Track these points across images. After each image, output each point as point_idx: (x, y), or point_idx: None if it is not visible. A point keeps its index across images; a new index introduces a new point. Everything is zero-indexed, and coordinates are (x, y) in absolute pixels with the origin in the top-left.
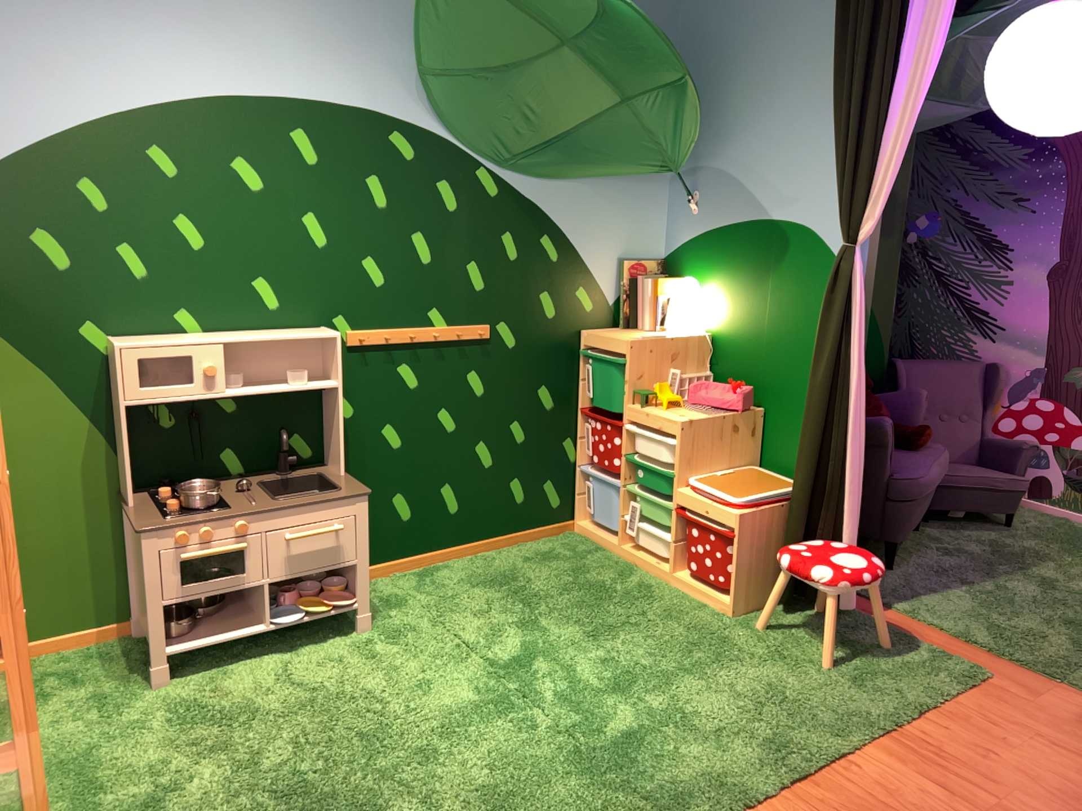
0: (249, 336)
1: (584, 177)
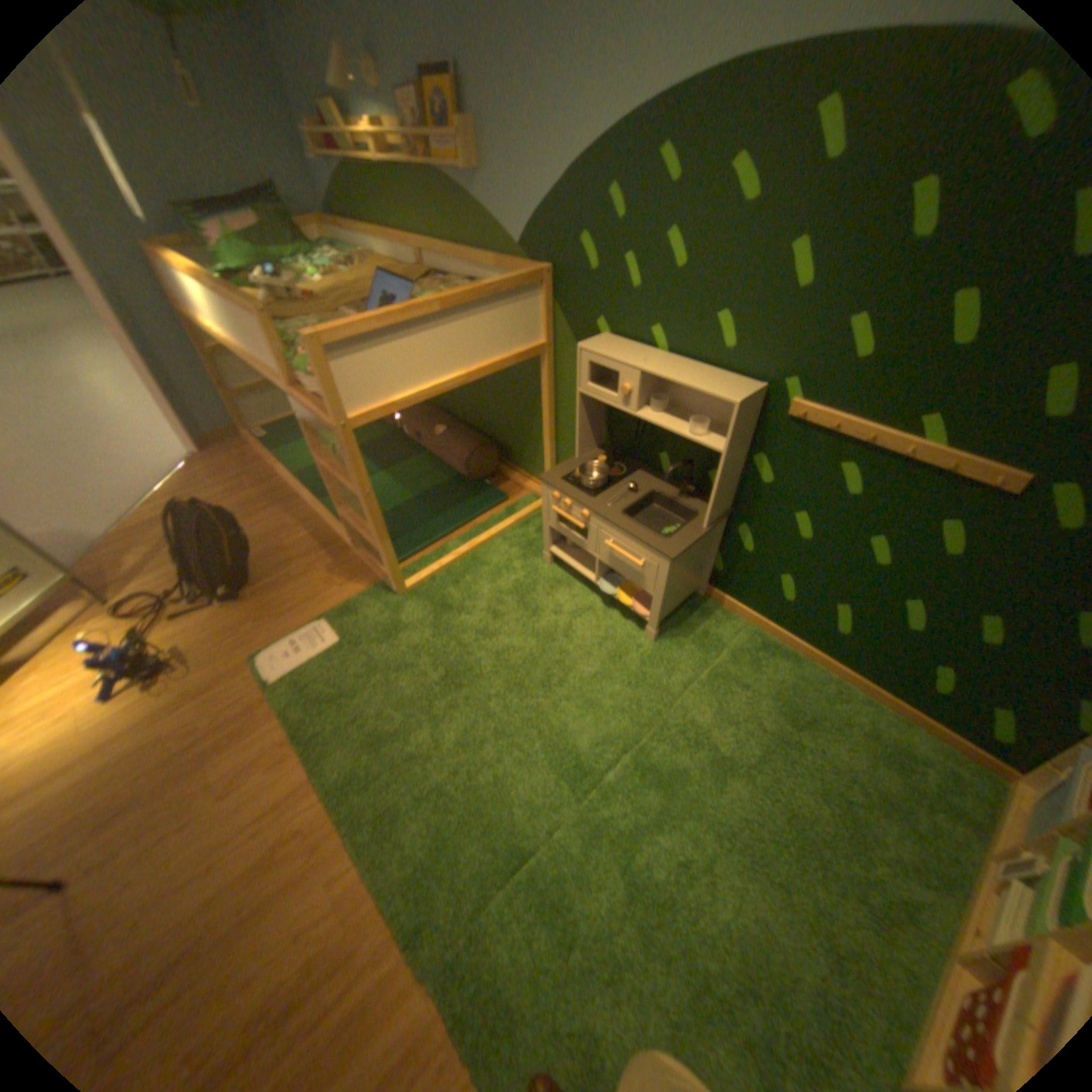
0: (670, 372)
1: None
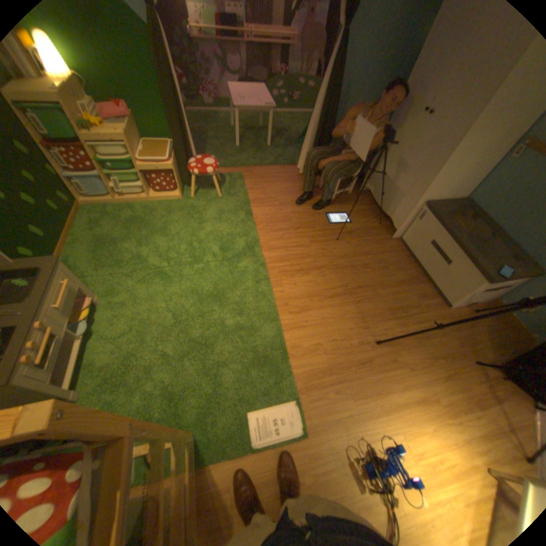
0: None
1: None
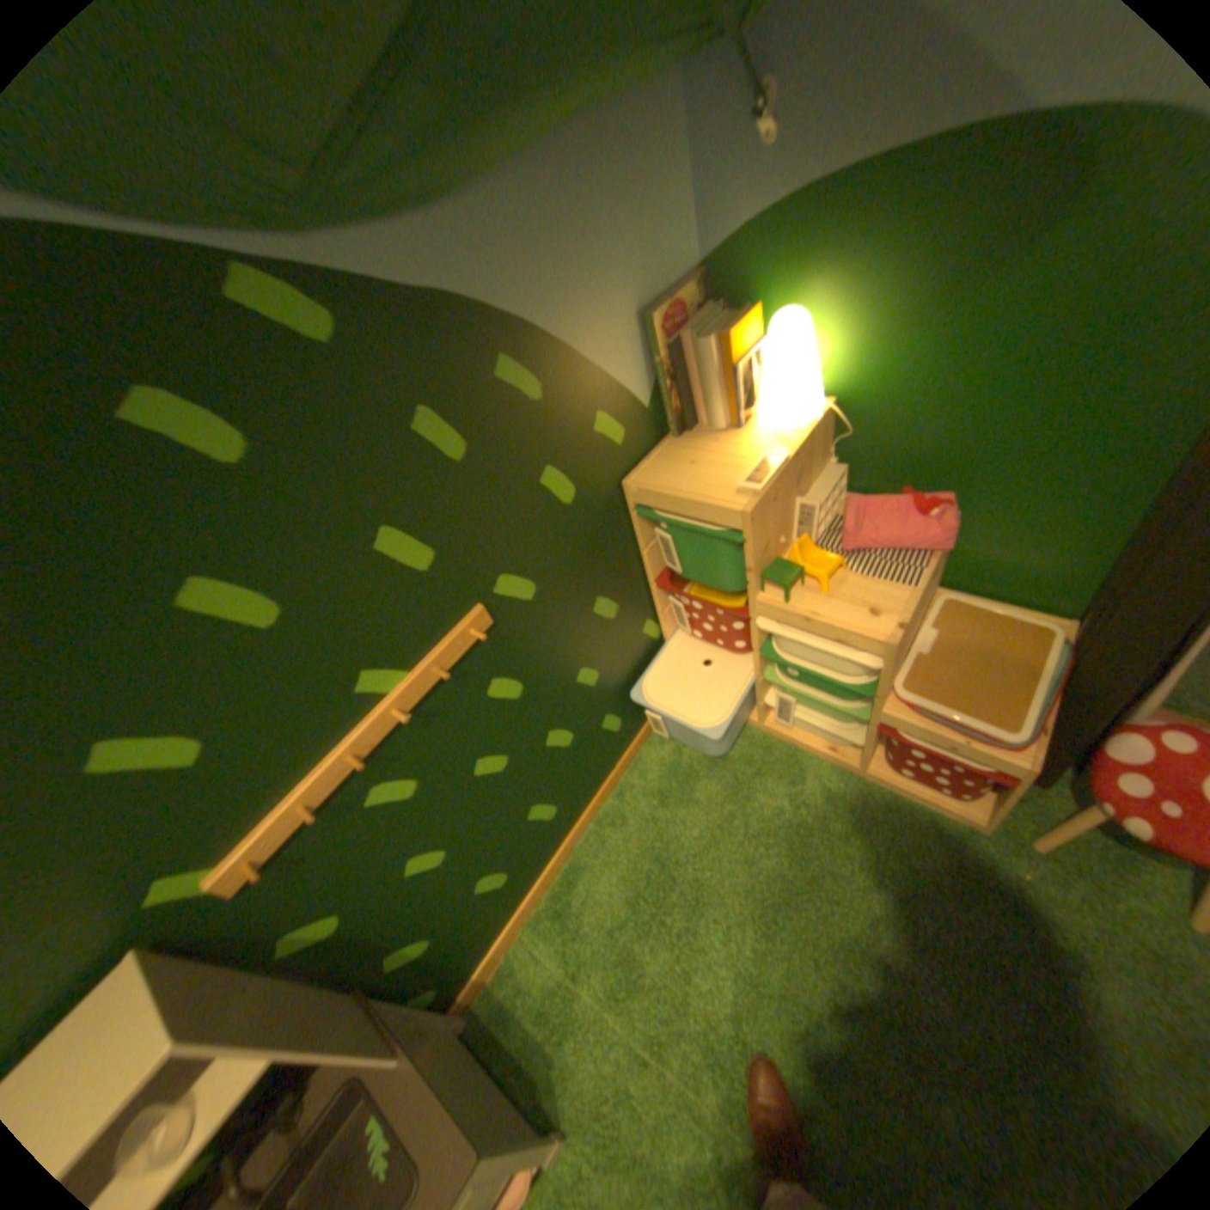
0: None
1: (526, 148)
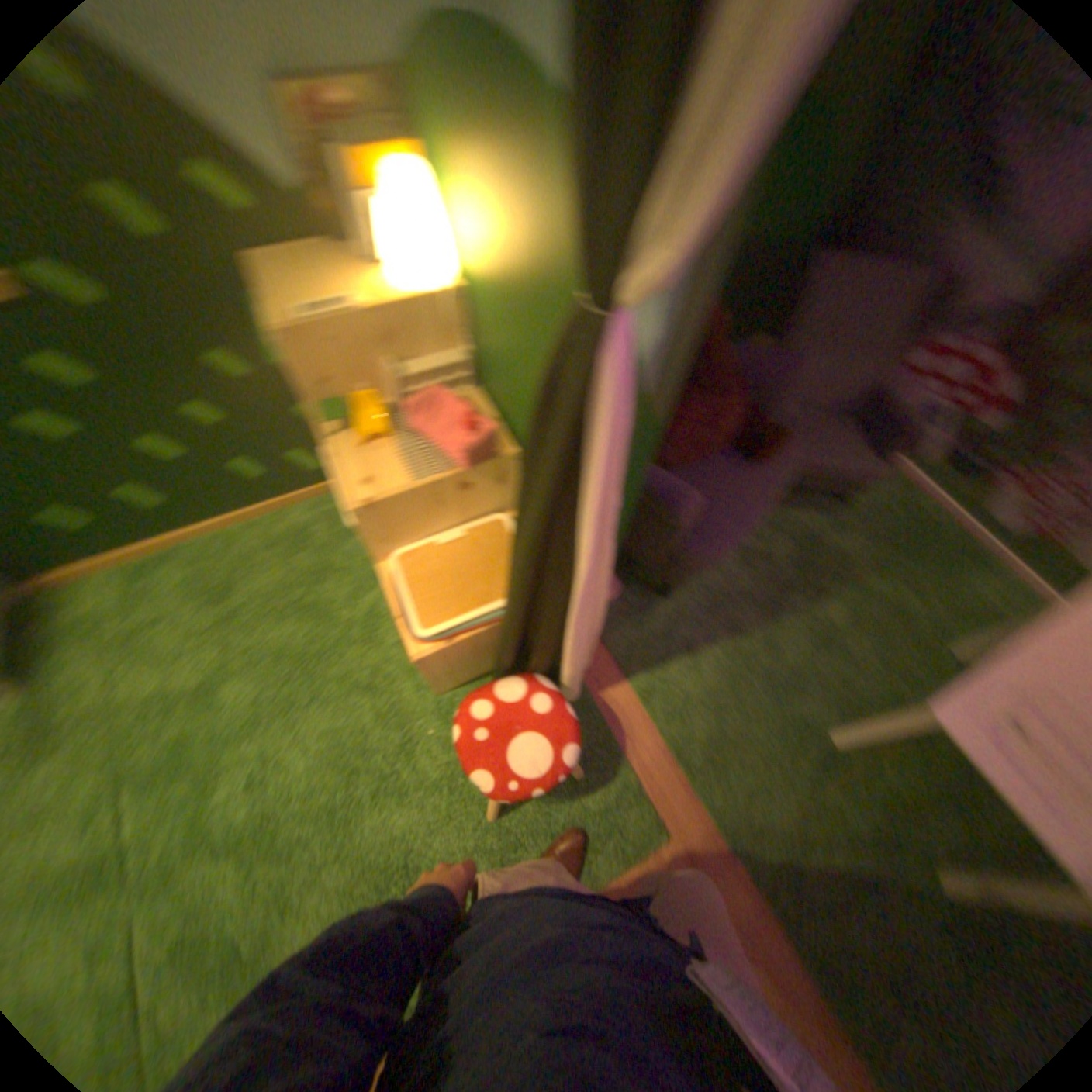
0: None
1: None
